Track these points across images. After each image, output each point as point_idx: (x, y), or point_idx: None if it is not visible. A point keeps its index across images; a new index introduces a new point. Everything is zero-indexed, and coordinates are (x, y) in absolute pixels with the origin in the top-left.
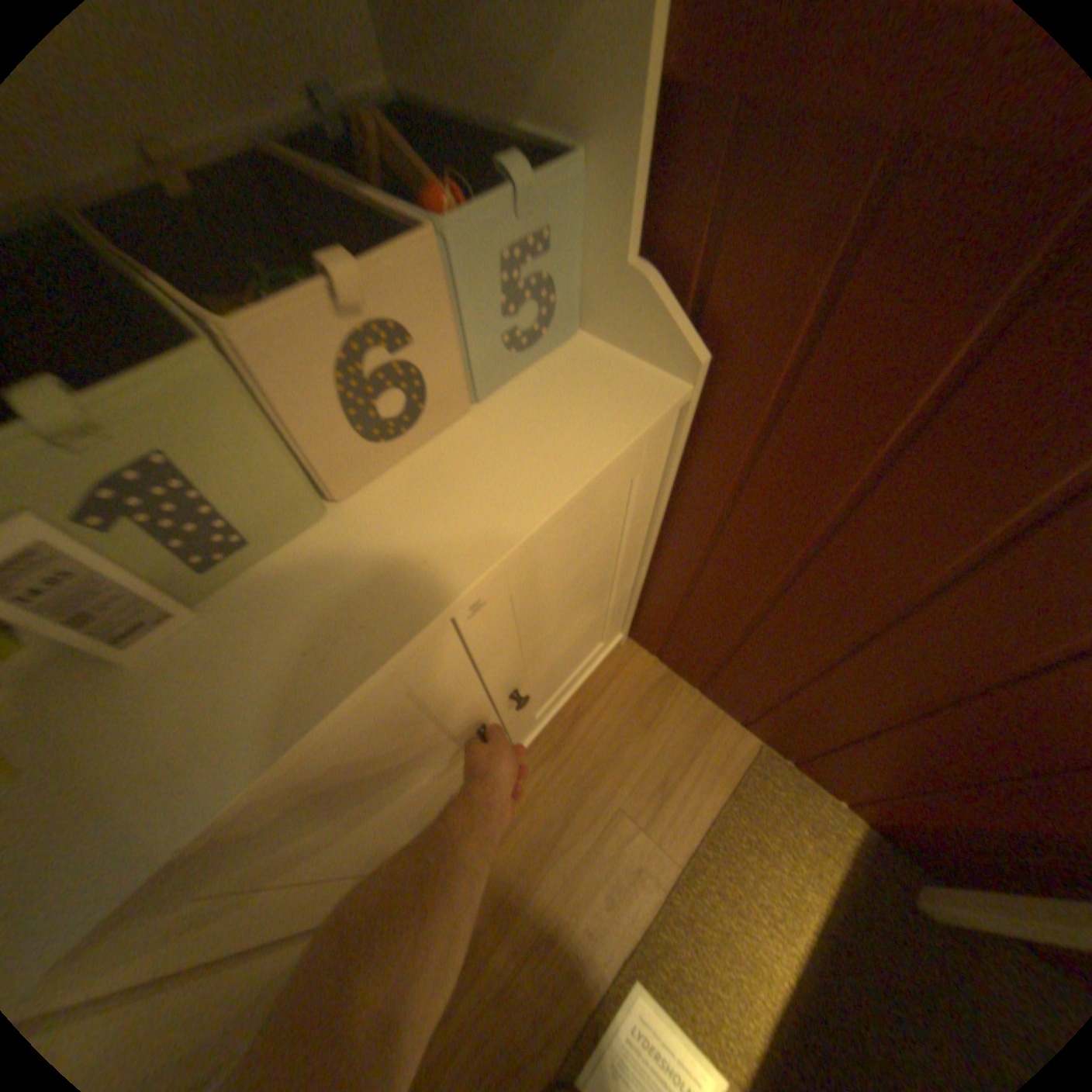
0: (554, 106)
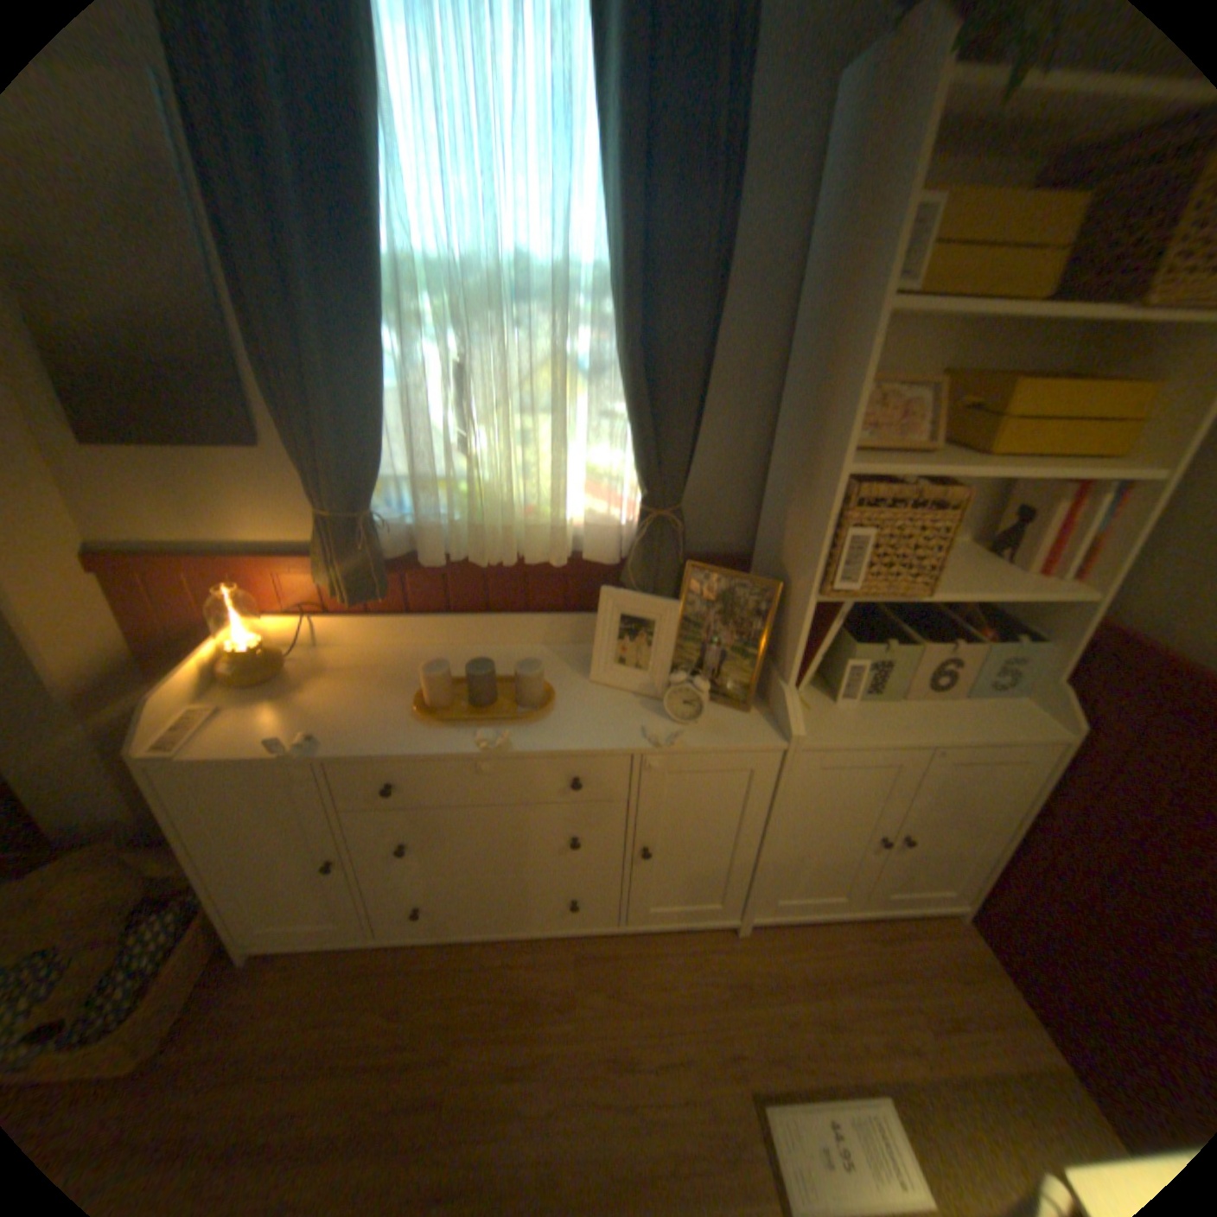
0: (1046, 628)
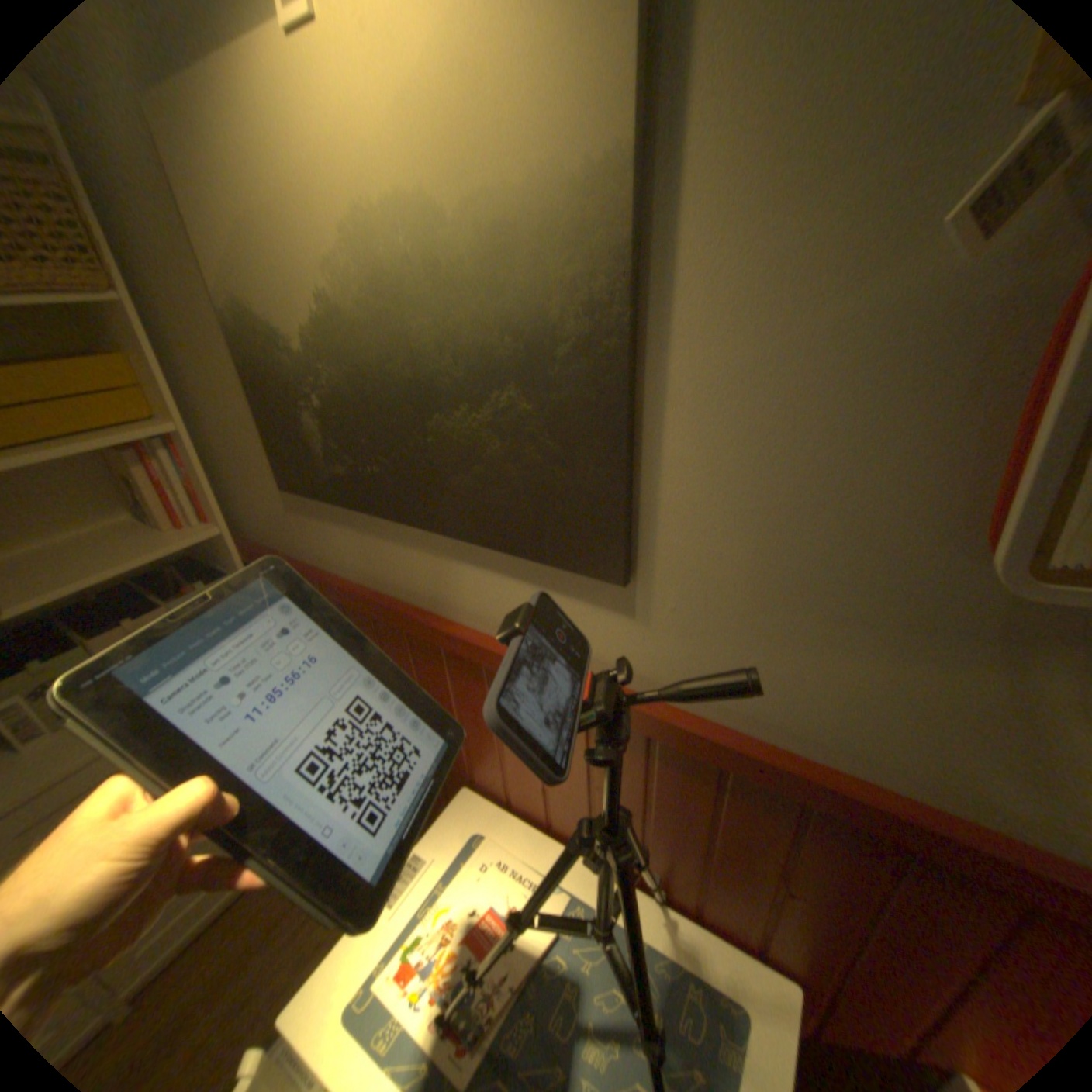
0: (222, 565)
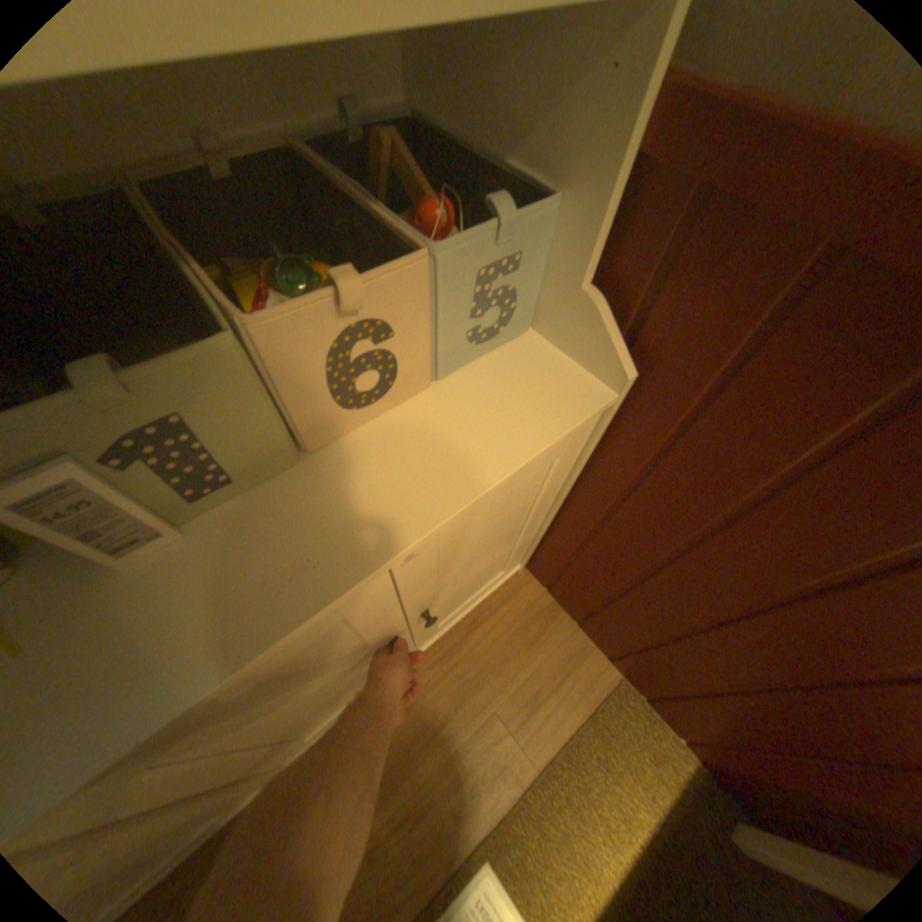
0: (542, 152)
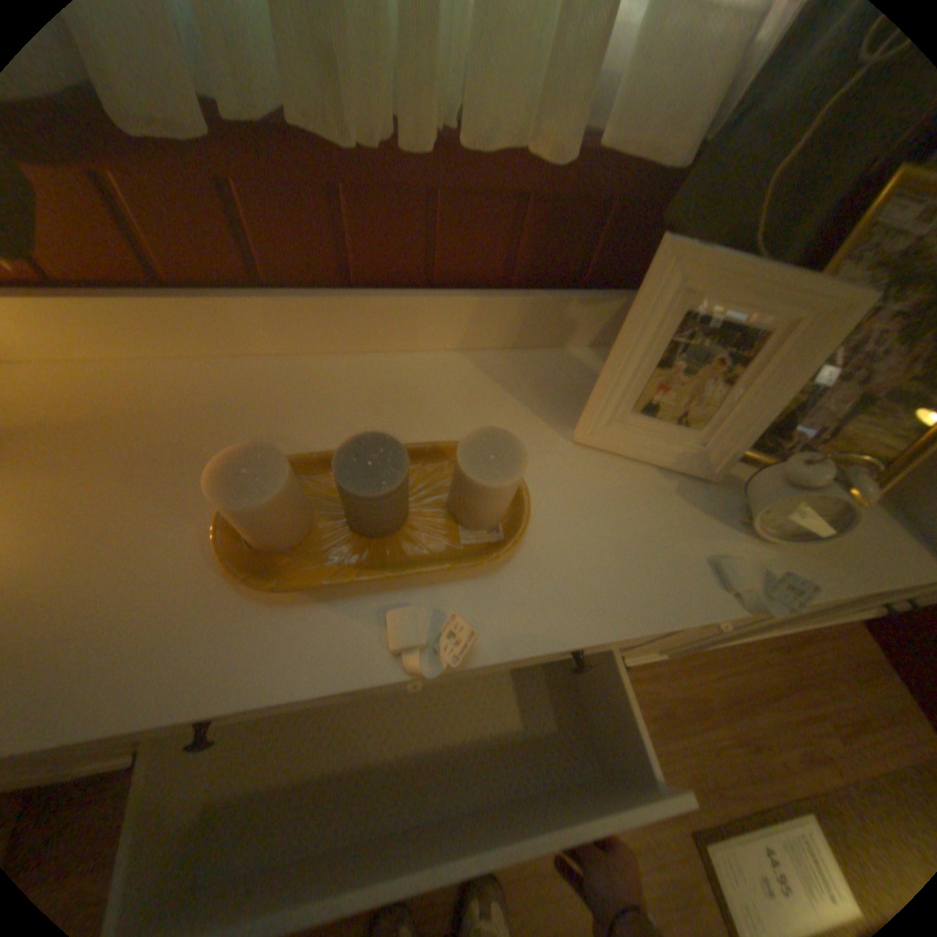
0: None
